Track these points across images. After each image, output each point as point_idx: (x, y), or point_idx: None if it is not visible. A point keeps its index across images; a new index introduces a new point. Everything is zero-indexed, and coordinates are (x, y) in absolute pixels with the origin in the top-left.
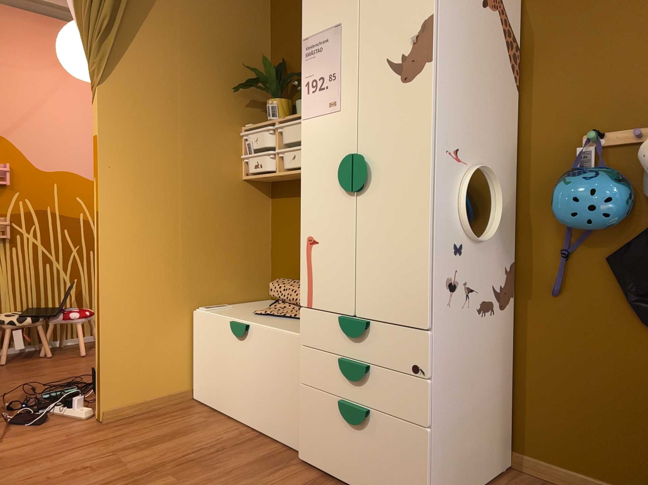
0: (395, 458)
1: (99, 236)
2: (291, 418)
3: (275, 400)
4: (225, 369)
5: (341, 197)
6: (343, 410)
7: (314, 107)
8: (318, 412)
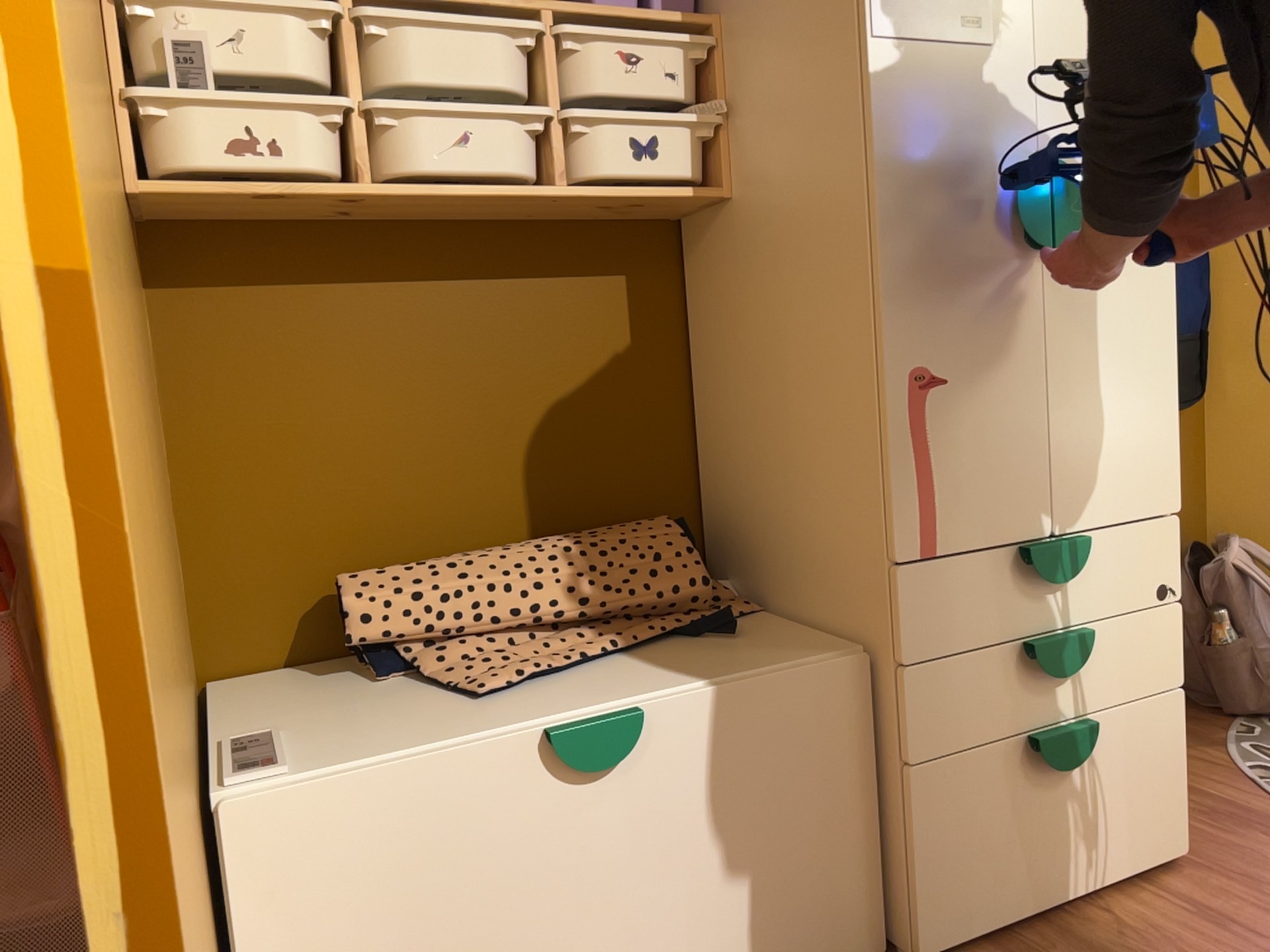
0: (1138, 777)
1: (92, 485)
2: (840, 893)
3: (778, 881)
4: (513, 933)
5: (1008, 265)
6: (1055, 752)
7: (917, 14)
8: (974, 803)
